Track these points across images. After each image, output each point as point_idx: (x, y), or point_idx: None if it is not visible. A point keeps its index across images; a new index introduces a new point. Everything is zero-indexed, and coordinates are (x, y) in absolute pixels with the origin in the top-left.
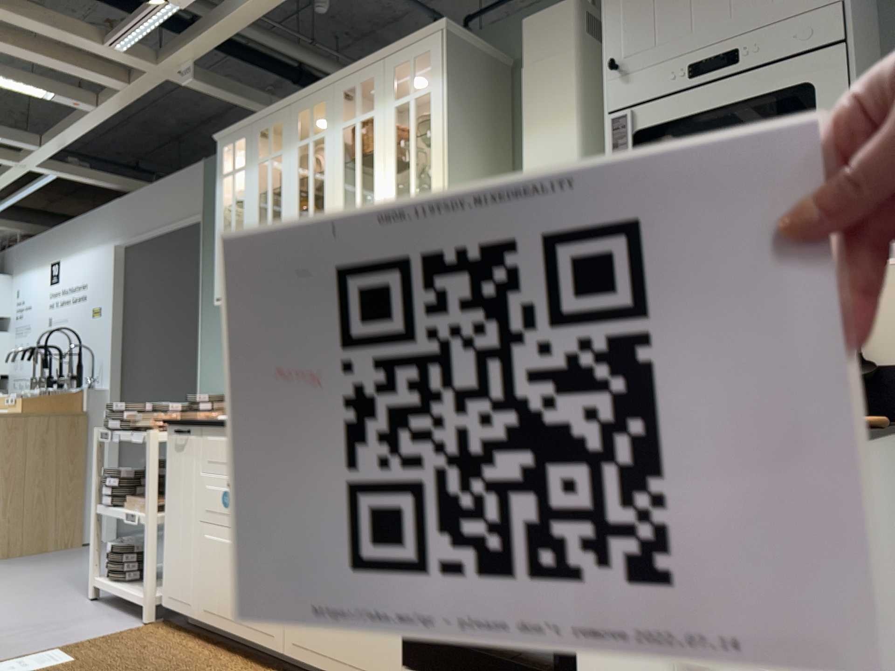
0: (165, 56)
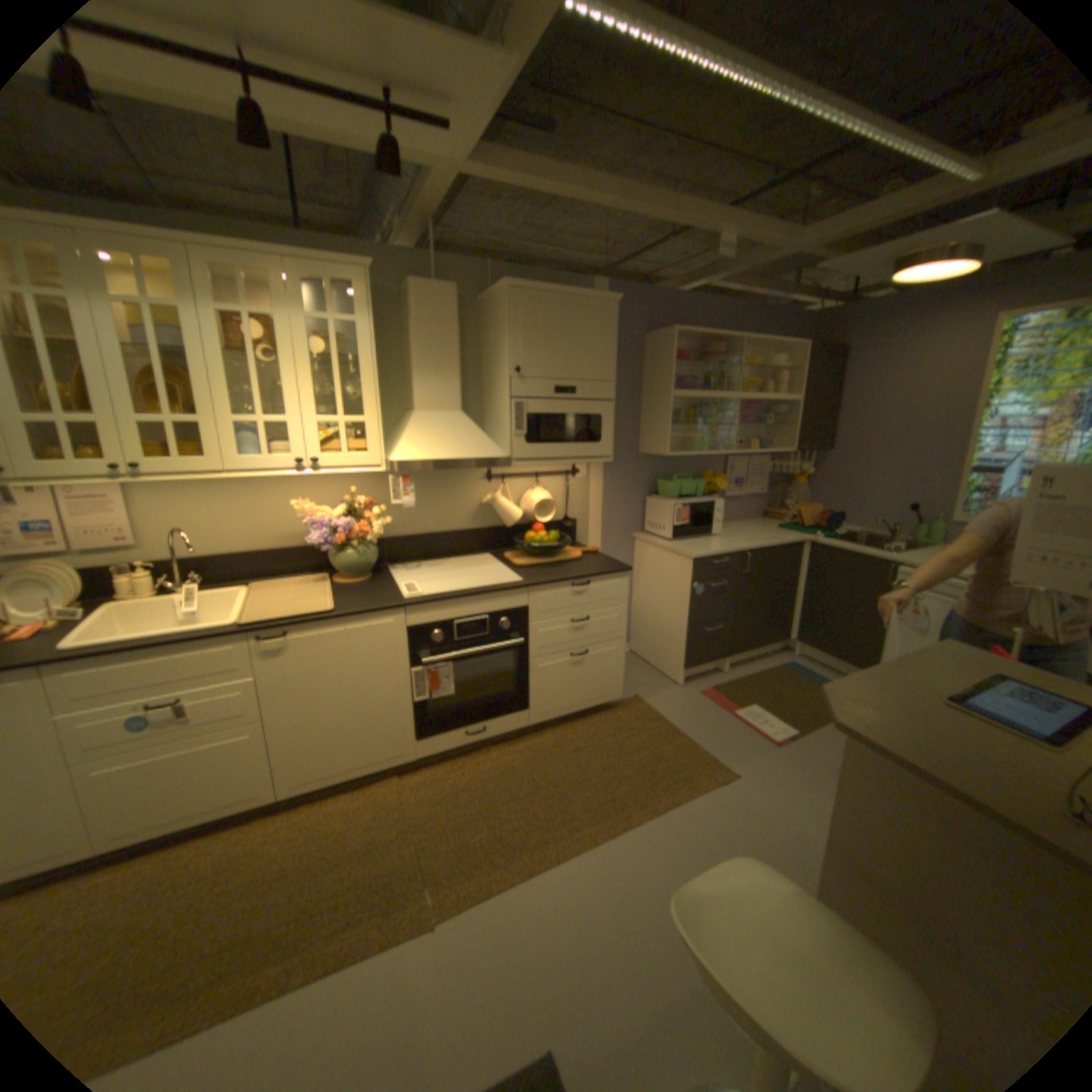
0: None
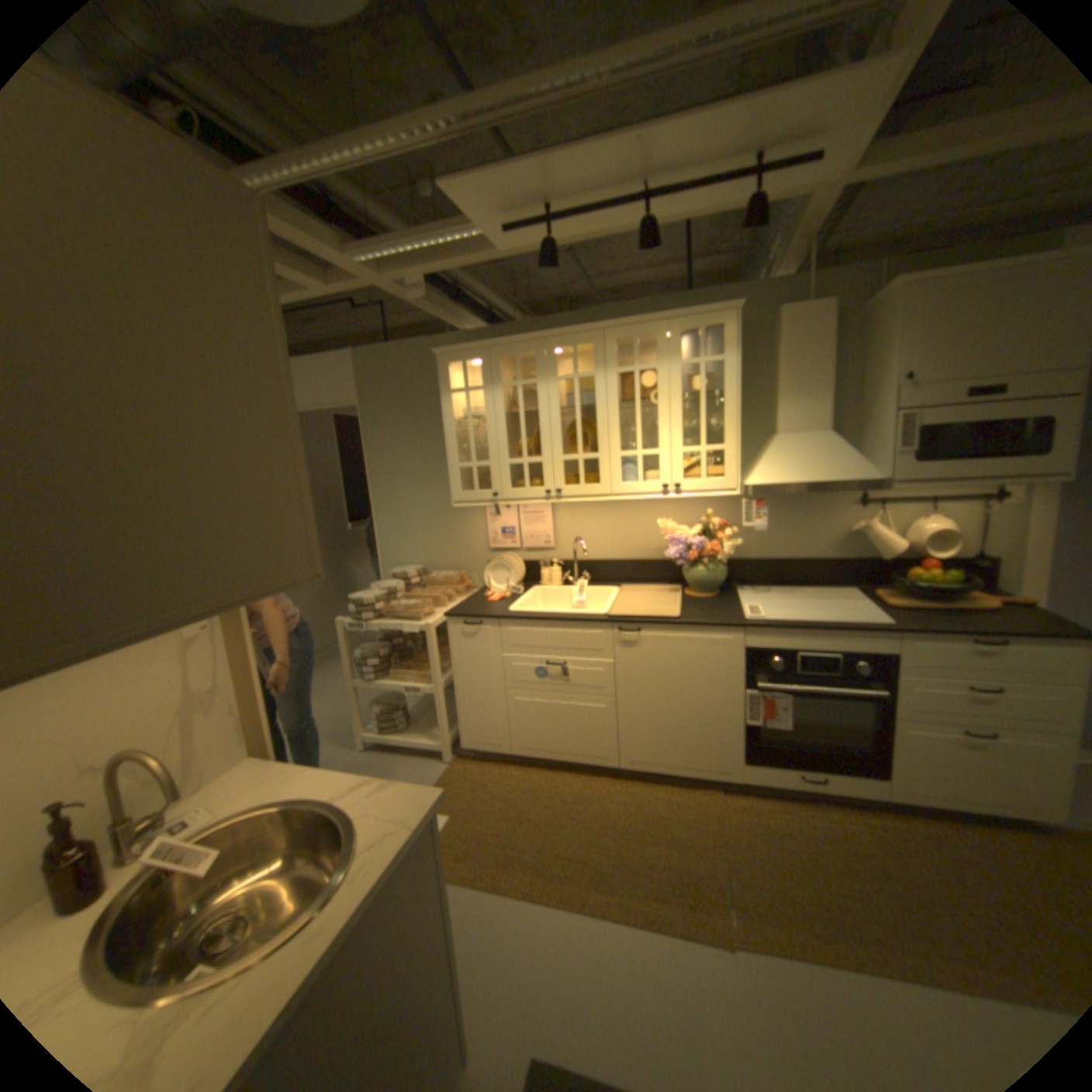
0: (390, 265)
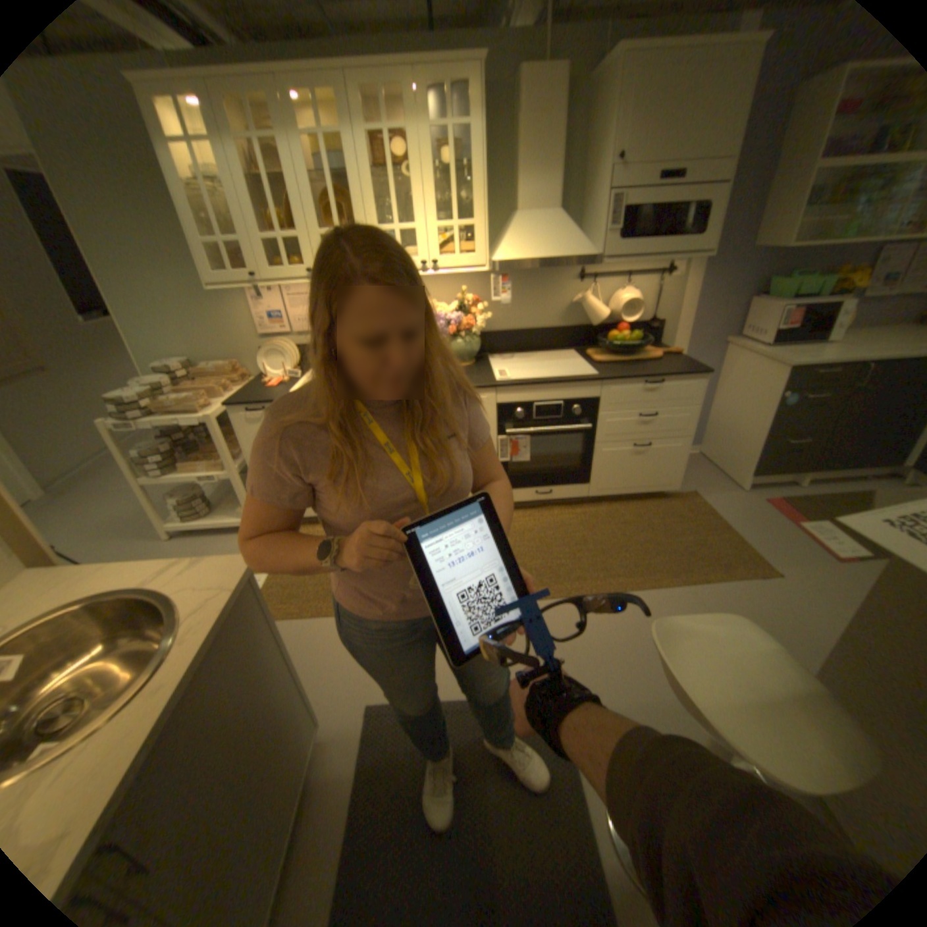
0: None
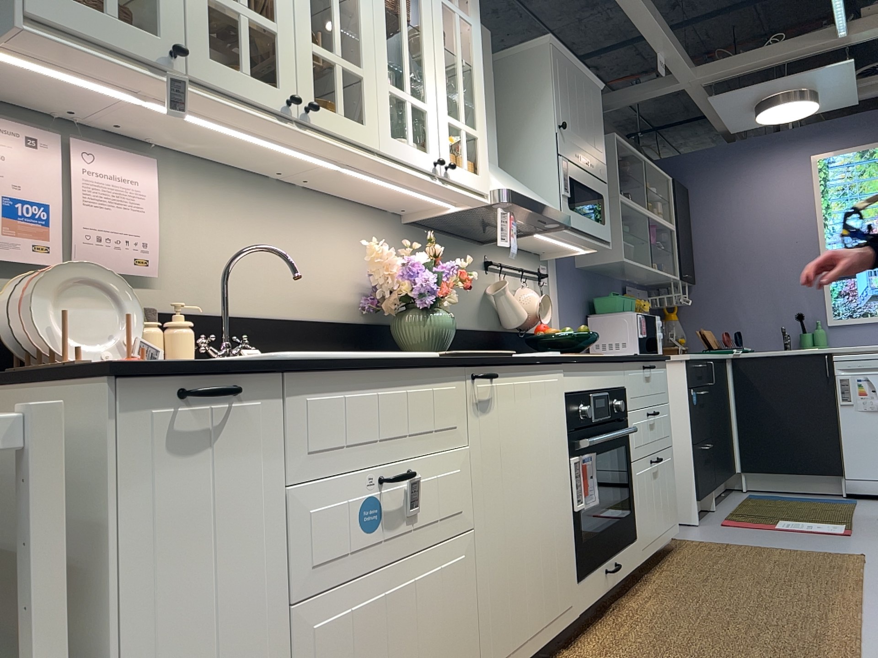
0: None
